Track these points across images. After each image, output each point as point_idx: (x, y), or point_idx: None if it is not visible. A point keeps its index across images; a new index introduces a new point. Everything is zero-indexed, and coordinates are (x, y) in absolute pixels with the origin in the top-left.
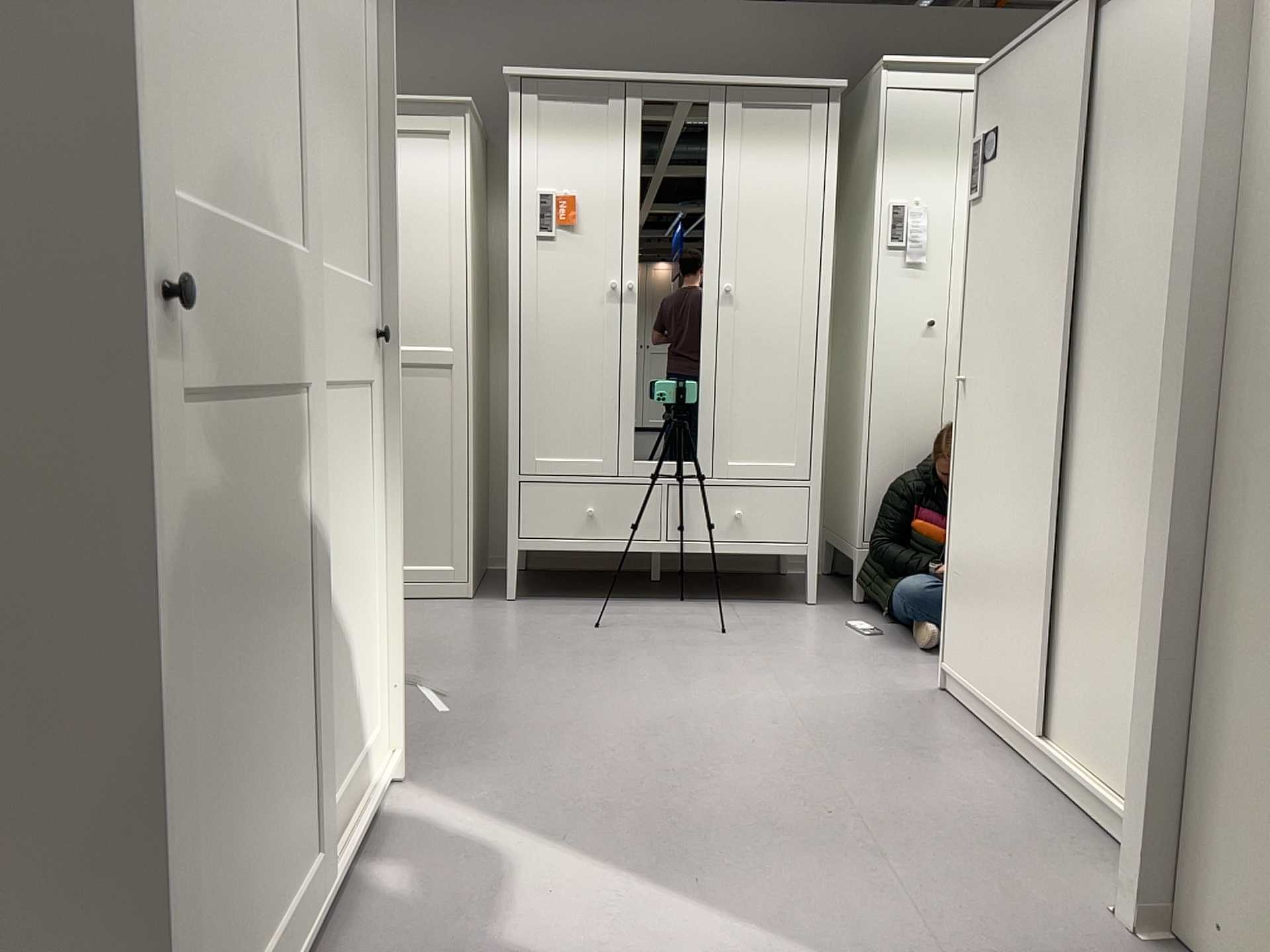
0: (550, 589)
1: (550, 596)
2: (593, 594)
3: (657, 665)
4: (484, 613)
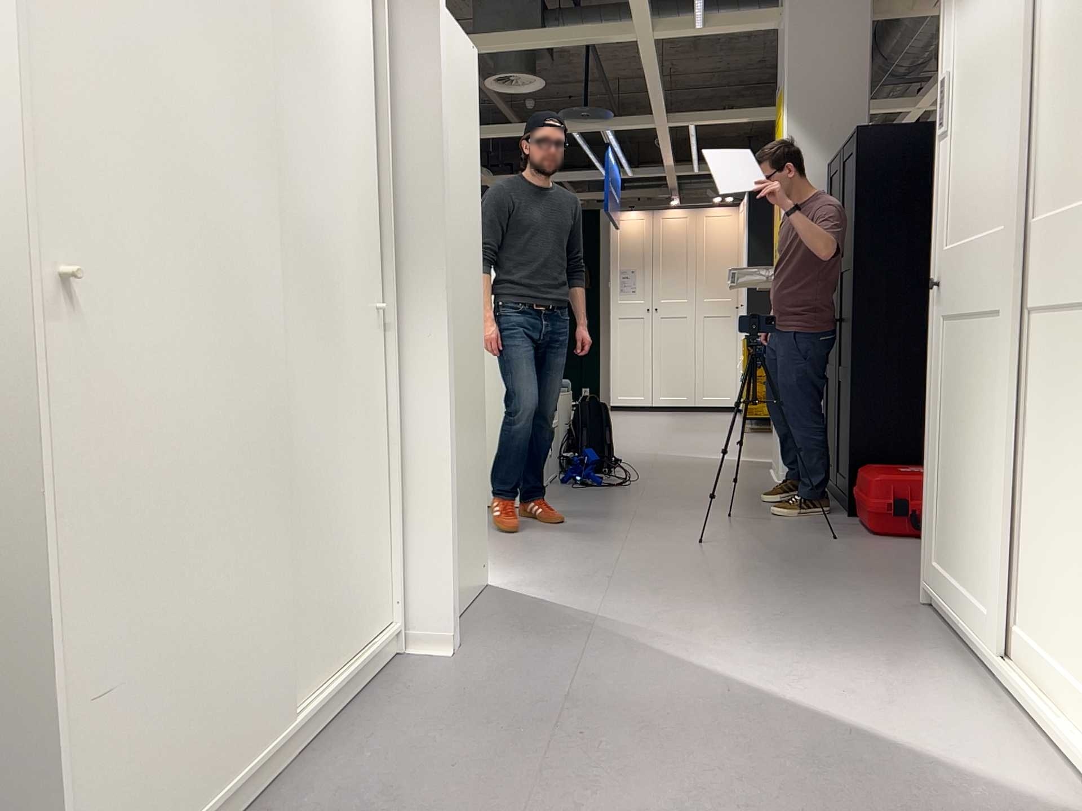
0: None
1: None
2: None
3: None
4: None
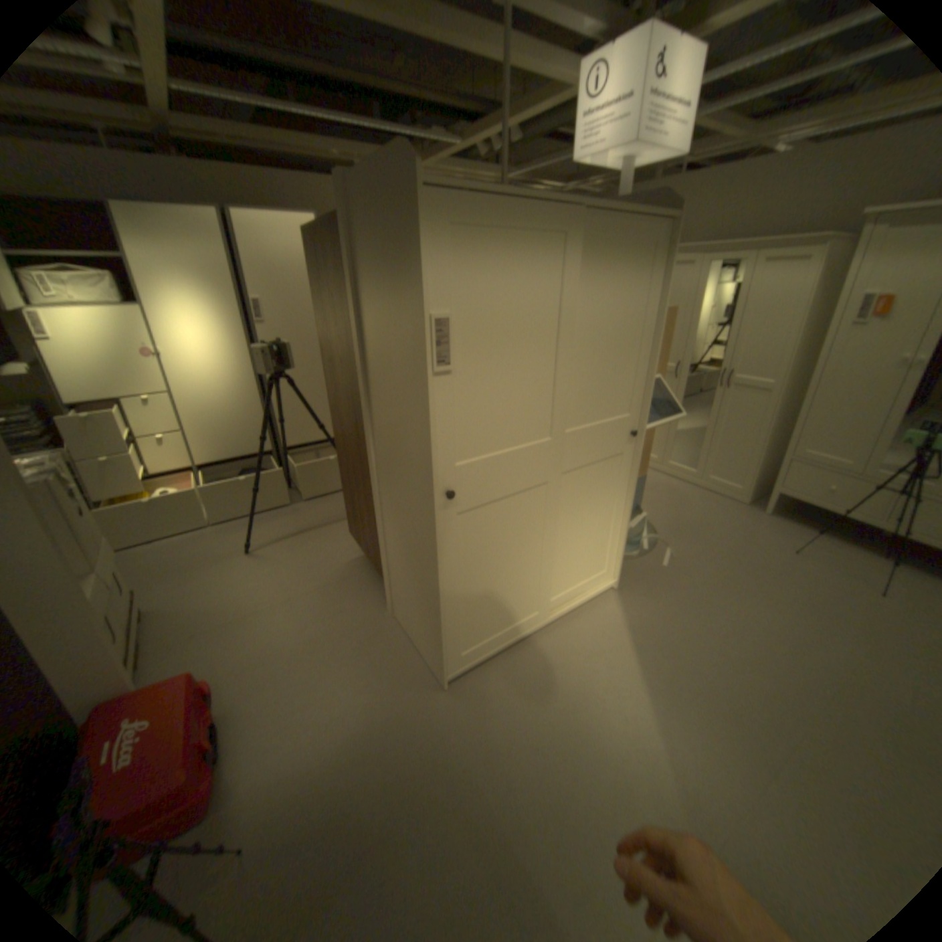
0: (802, 514)
1: (797, 519)
2: (827, 528)
3: (805, 593)
4: (746, 516)
